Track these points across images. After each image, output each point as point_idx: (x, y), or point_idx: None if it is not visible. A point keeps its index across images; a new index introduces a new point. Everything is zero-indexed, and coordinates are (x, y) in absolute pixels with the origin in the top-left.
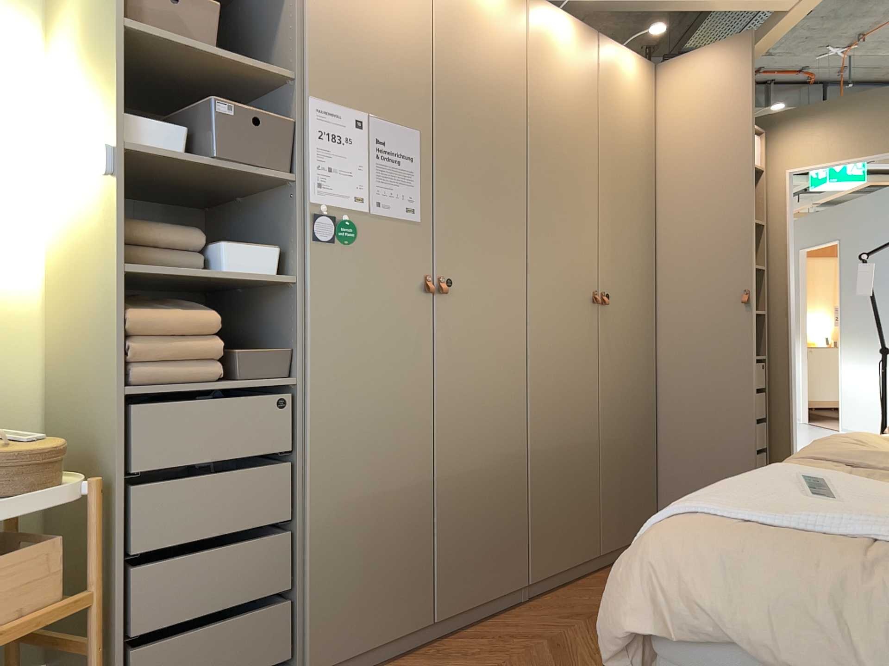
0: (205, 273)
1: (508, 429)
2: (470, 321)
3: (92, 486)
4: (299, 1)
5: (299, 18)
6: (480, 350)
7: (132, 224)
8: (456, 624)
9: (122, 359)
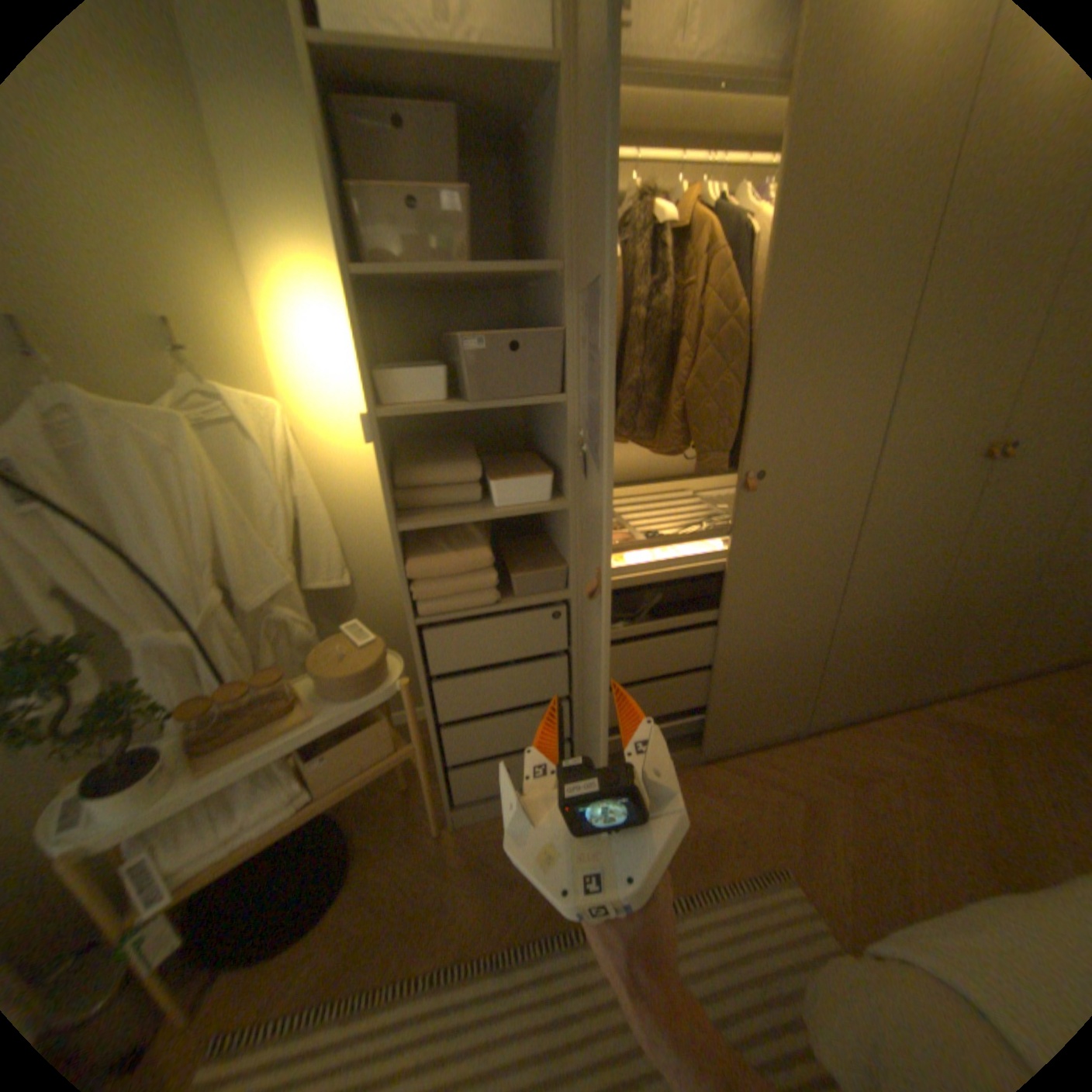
0: (474, 517)
1: (810, 611)
2: (780, 514)
3: (406, 681)
4: (564, 149)
5: (564, 178)
6: (788, 540)
7: (410, 471)
8: (723, 754)
9: (410, 598)
